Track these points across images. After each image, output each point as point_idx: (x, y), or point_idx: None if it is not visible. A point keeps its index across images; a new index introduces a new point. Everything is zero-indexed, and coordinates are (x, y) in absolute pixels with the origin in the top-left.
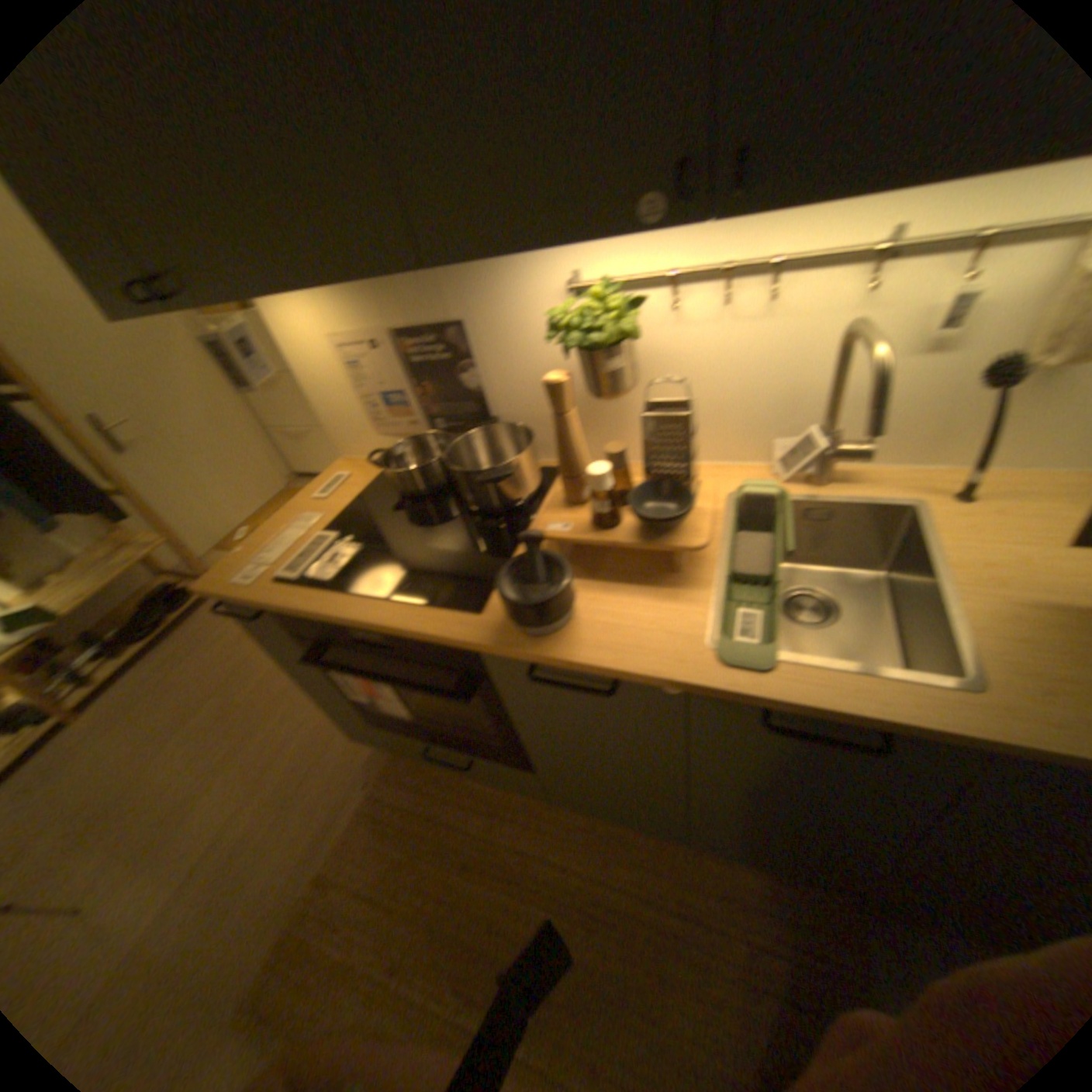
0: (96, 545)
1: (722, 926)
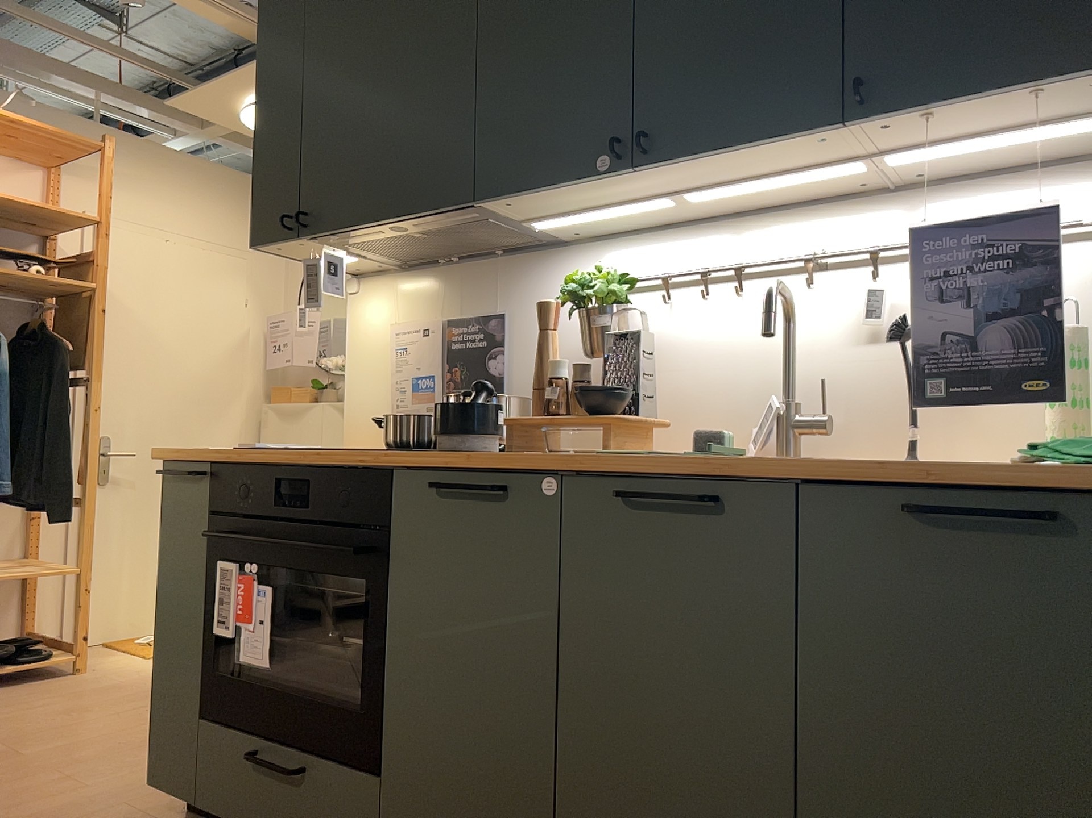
0: (7, 560)
1: None
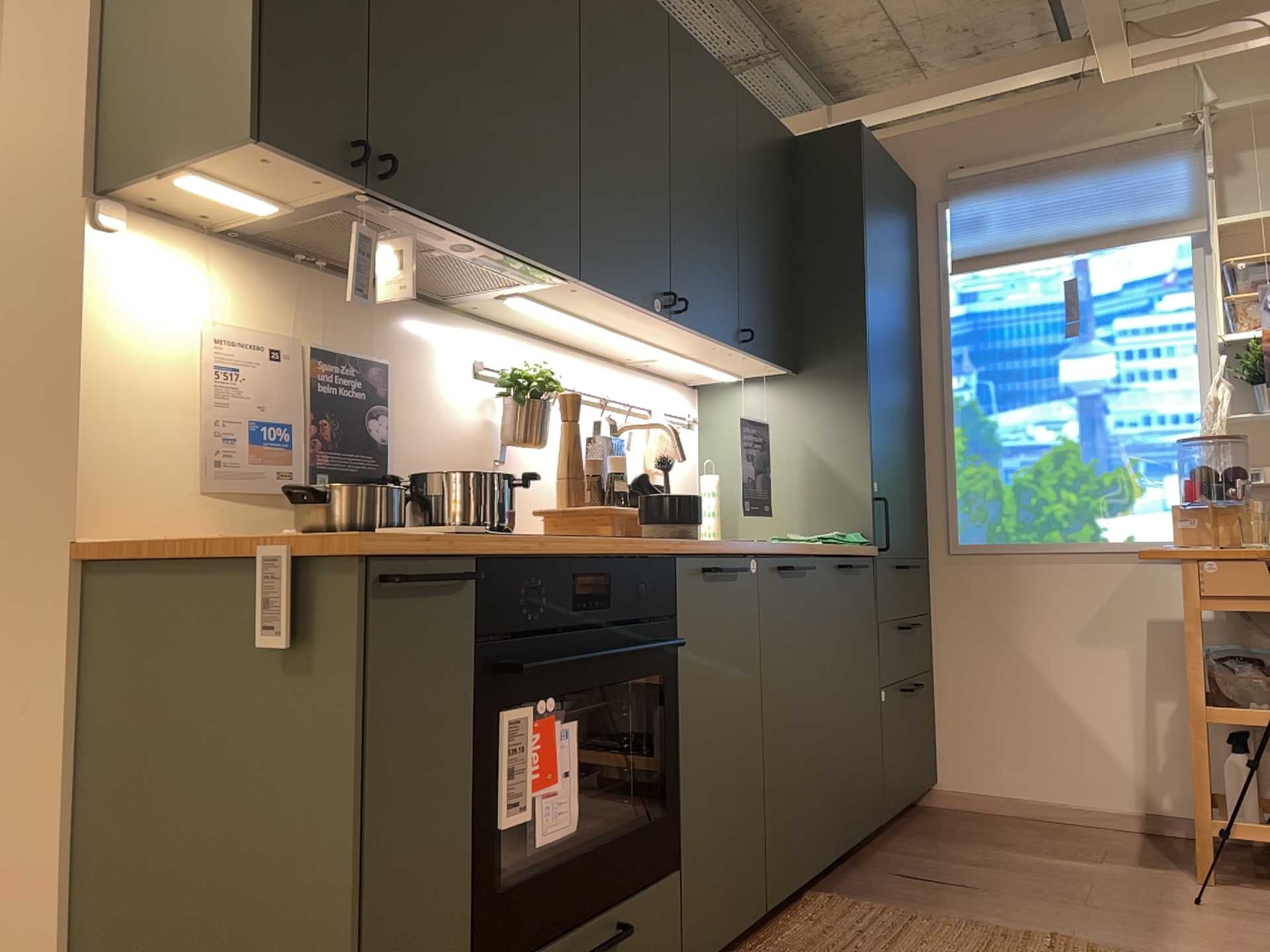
0: None
1: (836, 946)
